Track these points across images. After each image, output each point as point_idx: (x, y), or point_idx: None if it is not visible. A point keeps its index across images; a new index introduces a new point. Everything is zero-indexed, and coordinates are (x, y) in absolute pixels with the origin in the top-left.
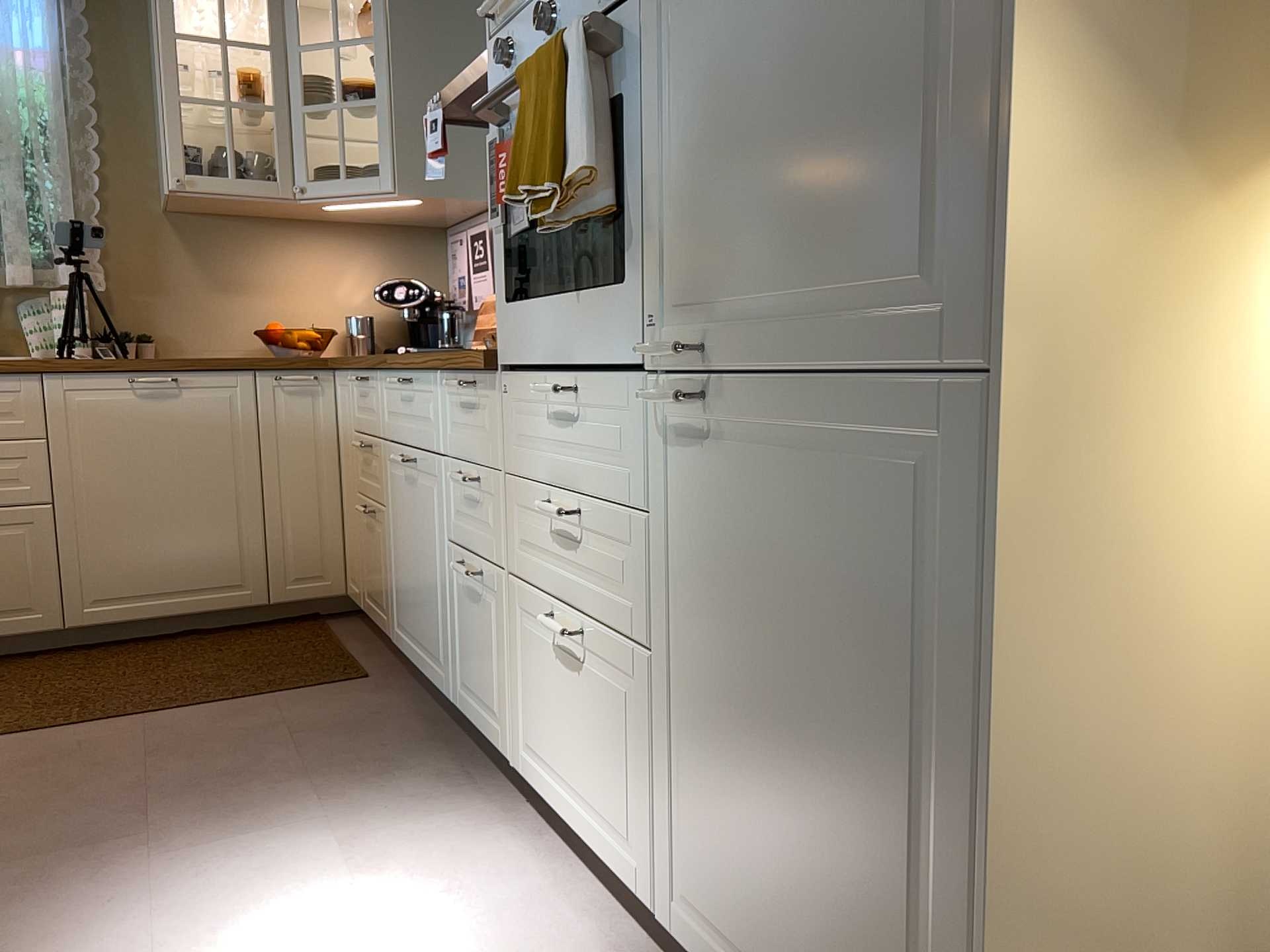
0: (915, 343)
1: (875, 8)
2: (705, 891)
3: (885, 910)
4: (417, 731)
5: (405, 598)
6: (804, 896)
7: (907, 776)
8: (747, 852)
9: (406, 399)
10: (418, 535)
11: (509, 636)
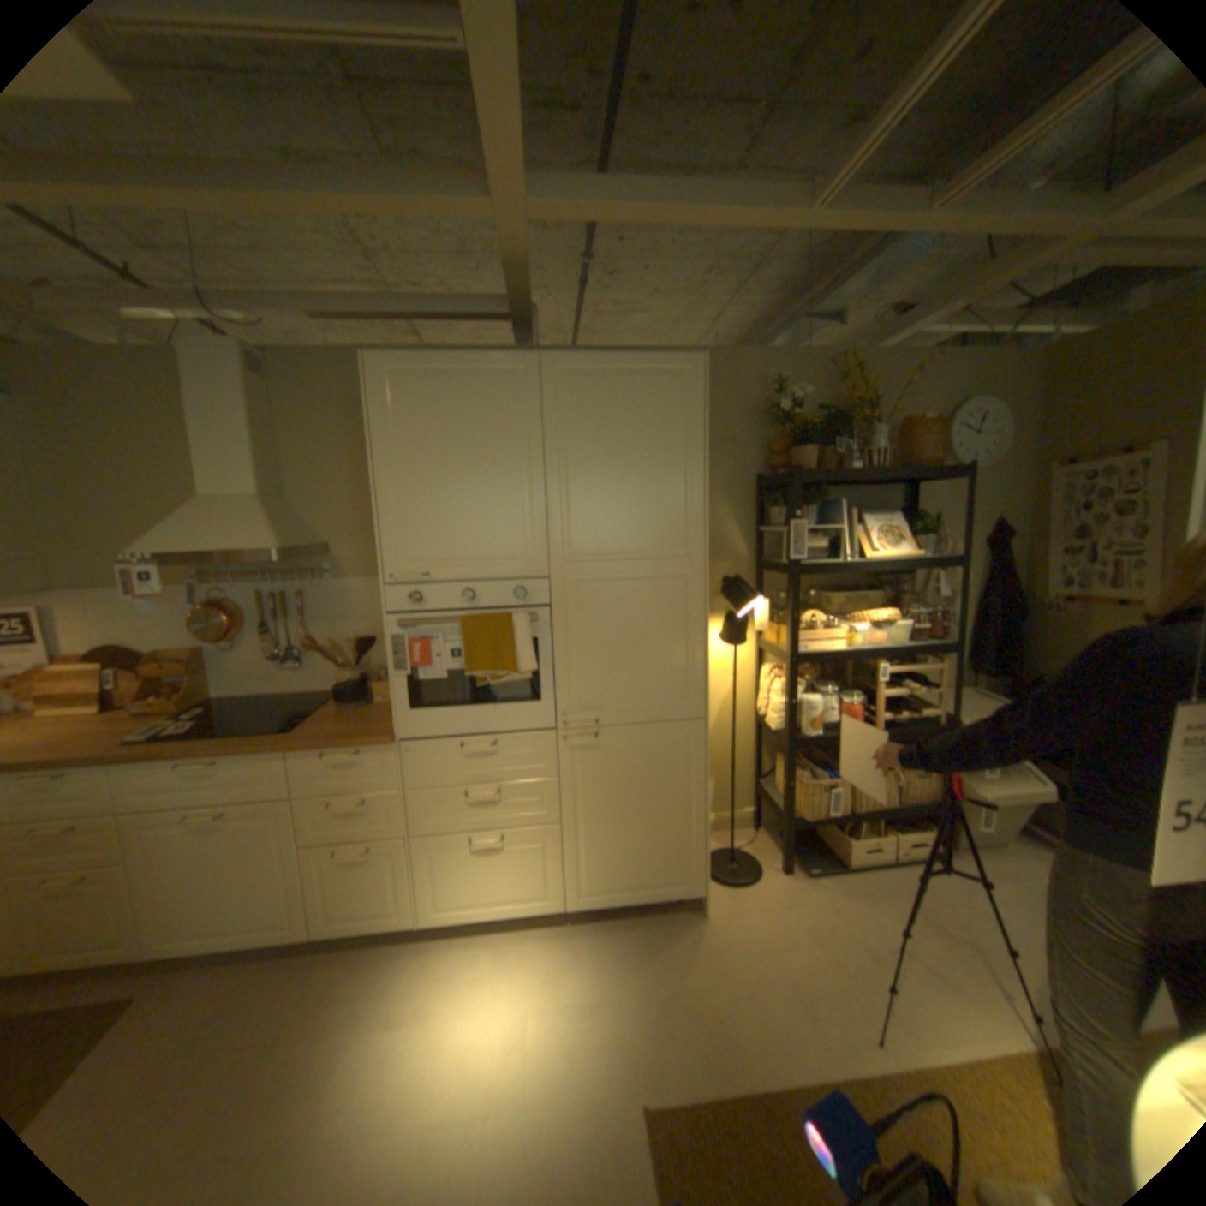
0: (675, 714)
1: (660, 642)
2: (592, 882)
3: (671, 840)
4: (266, 980)
5: (188, 915)
6: (641, 855)
7: (677, 807)
8: (615, 858)
9: (196, 778)
10: (228, 862)
11: (406, 867)
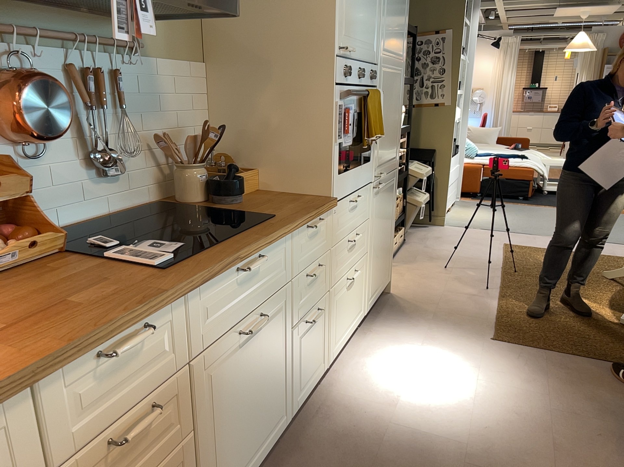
0: (393, 165)
1: (394, 117)
2: (372, 287)
3: (387, 248)
4: (287, 465)
5: (235, 449)
6: (381, 262)
7: (389, 226)
8: (377, 267)
9: (247, 277)
10: (260, 366)
11: (328, 315)
